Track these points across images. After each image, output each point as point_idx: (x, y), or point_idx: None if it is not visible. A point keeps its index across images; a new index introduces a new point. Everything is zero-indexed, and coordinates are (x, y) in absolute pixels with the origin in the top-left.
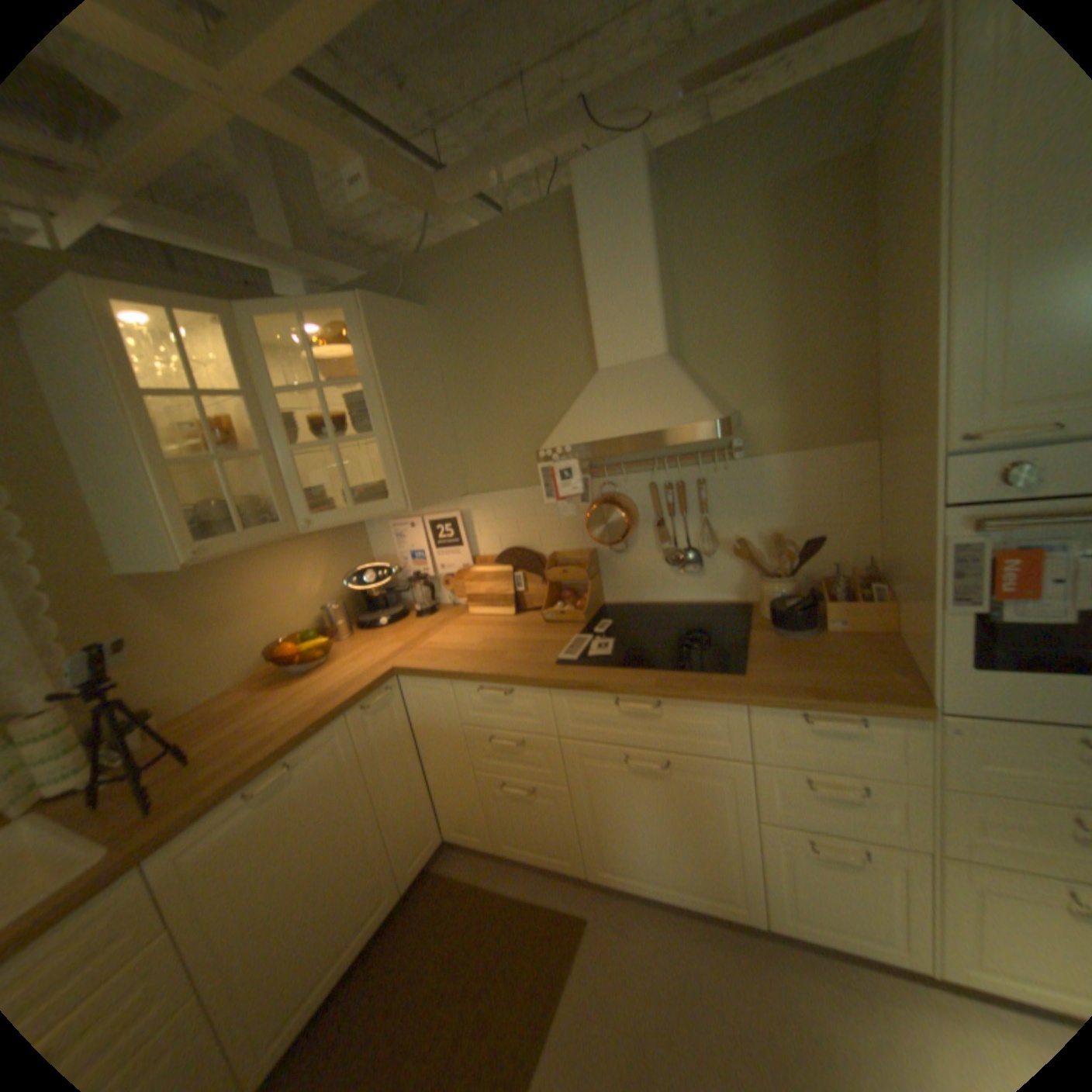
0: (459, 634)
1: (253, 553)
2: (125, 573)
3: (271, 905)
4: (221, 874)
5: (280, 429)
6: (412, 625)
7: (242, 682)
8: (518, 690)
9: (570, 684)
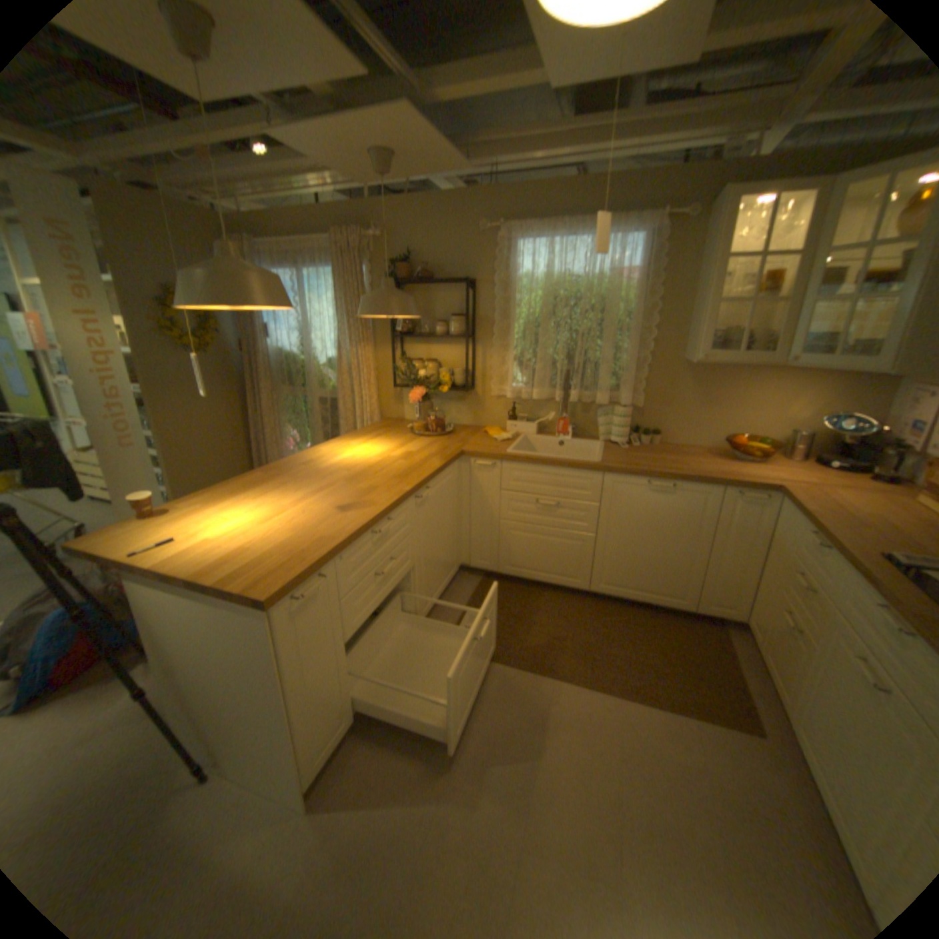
0: (871, 502)
1: (771, 370)
2: (689, 357)
3: (635, 535)
4: (625, 502)
5: (825, 280)
6: (855, 480)
7: (713, 446)
8: (835, 550)
9: (861, 567)
